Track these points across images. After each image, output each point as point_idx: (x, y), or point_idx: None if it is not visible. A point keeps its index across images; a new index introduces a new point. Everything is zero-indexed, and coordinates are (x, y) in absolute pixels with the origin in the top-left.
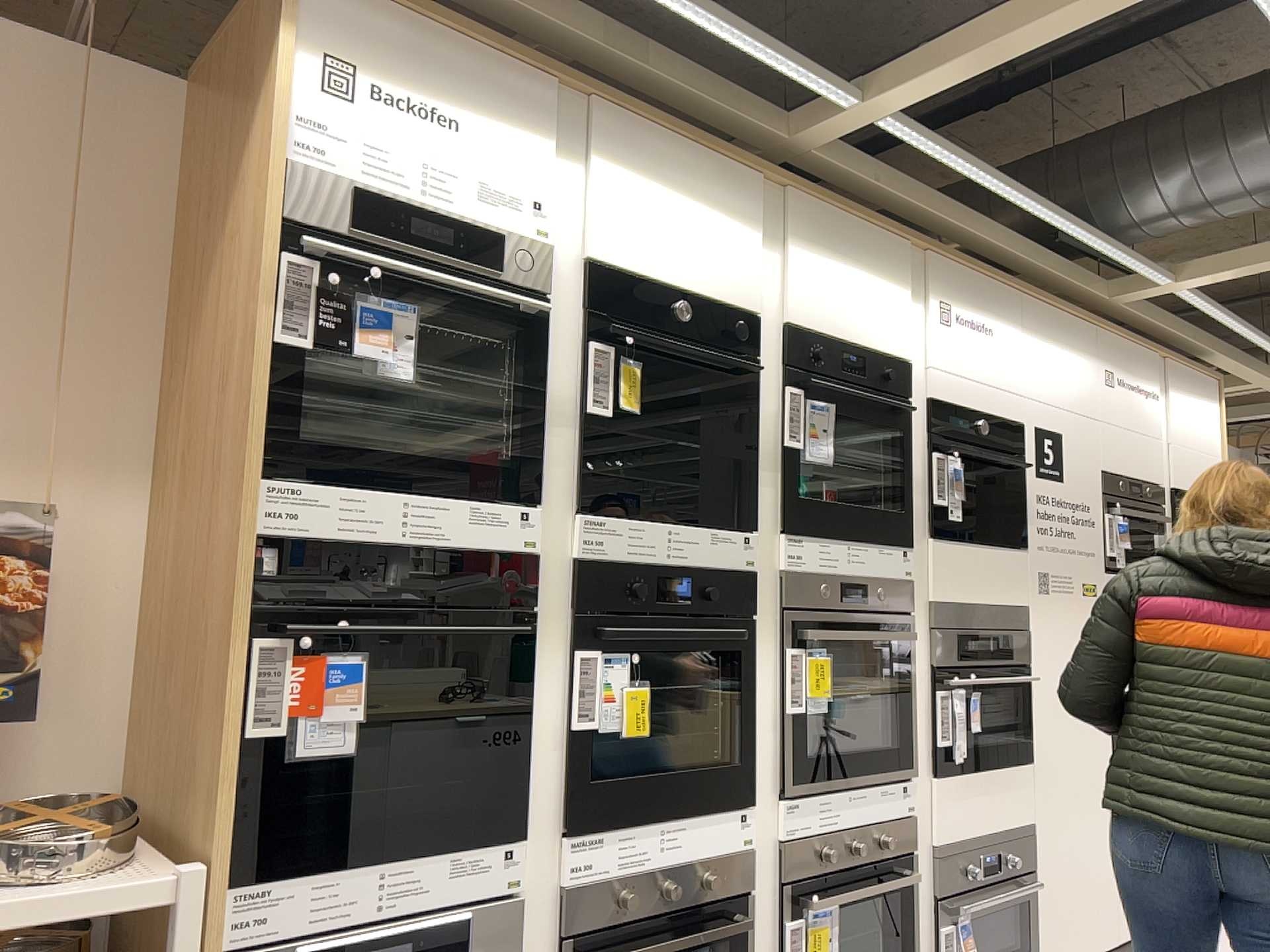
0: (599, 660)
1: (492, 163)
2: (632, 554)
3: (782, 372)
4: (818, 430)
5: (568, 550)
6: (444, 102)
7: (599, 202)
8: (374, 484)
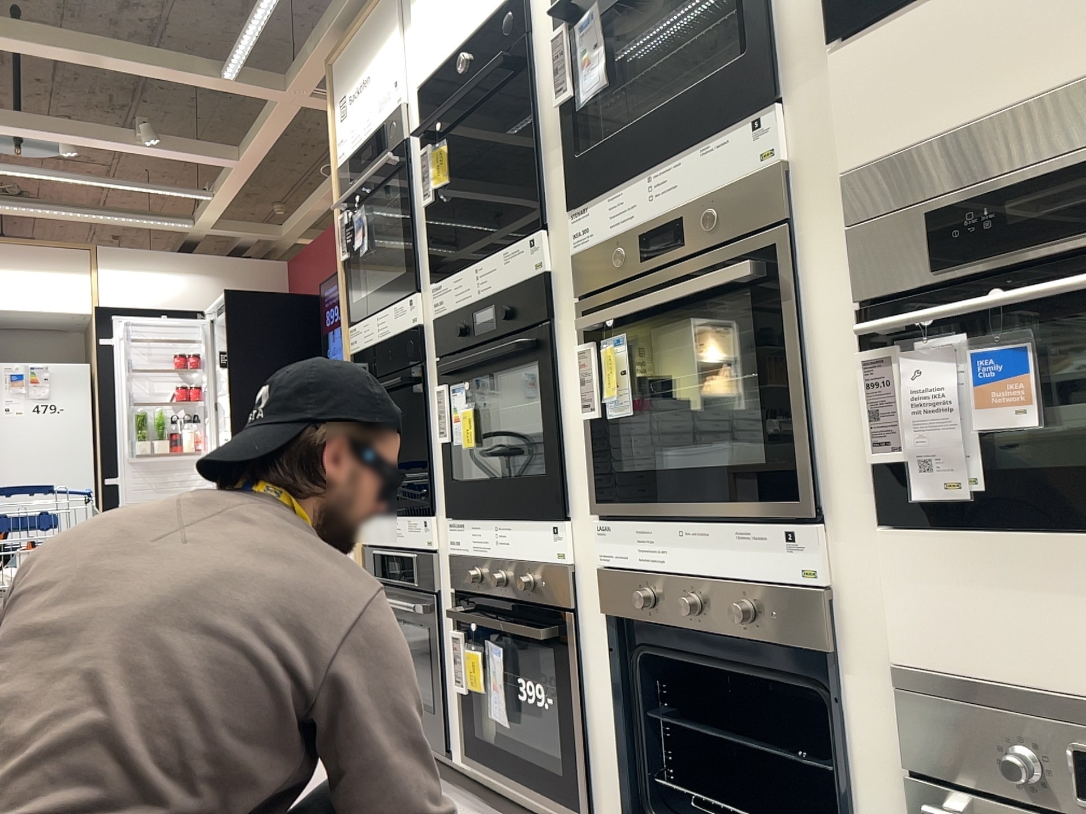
0: (446, 395)
1: (376, 81)
2: (456, 303)
3: (546, 19)
4: (591, 48)
5: (433, 316)
6: (361, 69)
7: (413, 37)
8: (366, 315)
